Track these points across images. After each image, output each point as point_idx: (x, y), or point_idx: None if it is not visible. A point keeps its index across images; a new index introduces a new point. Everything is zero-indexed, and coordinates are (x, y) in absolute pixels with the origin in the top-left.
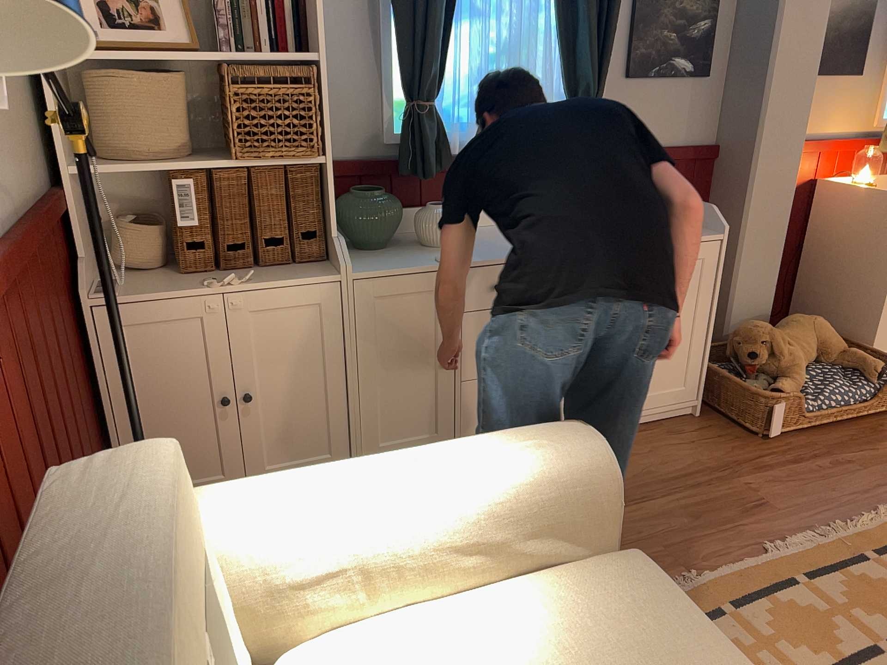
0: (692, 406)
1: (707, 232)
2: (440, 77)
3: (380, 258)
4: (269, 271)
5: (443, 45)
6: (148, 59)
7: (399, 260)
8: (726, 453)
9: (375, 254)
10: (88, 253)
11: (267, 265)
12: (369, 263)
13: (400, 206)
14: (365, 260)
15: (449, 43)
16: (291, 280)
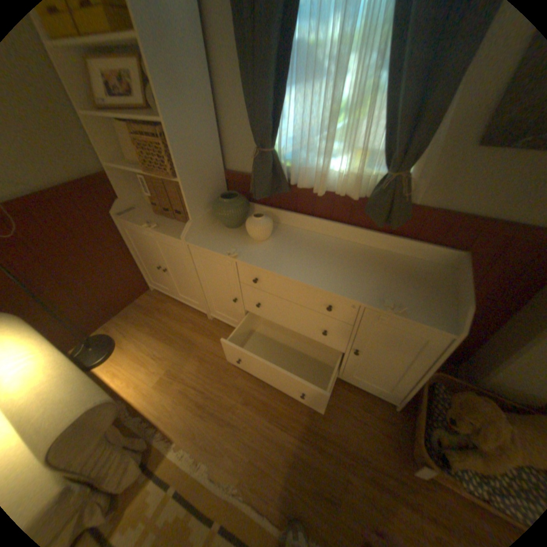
0: (399, 404)
1: (448, 324)
2: (275, 130)
3: (219, 235)
4: (176, 224)
5: (276, 105)
6: (106, 115)
7: (221, 241)
8: (372, 451)
9: (224, 231)
10: (125, 195)
11: (179, 220)
12: (207, 238)
13: (240, 210)
14: (212, 234)
15: (285, 103)
16: (169, 234)
